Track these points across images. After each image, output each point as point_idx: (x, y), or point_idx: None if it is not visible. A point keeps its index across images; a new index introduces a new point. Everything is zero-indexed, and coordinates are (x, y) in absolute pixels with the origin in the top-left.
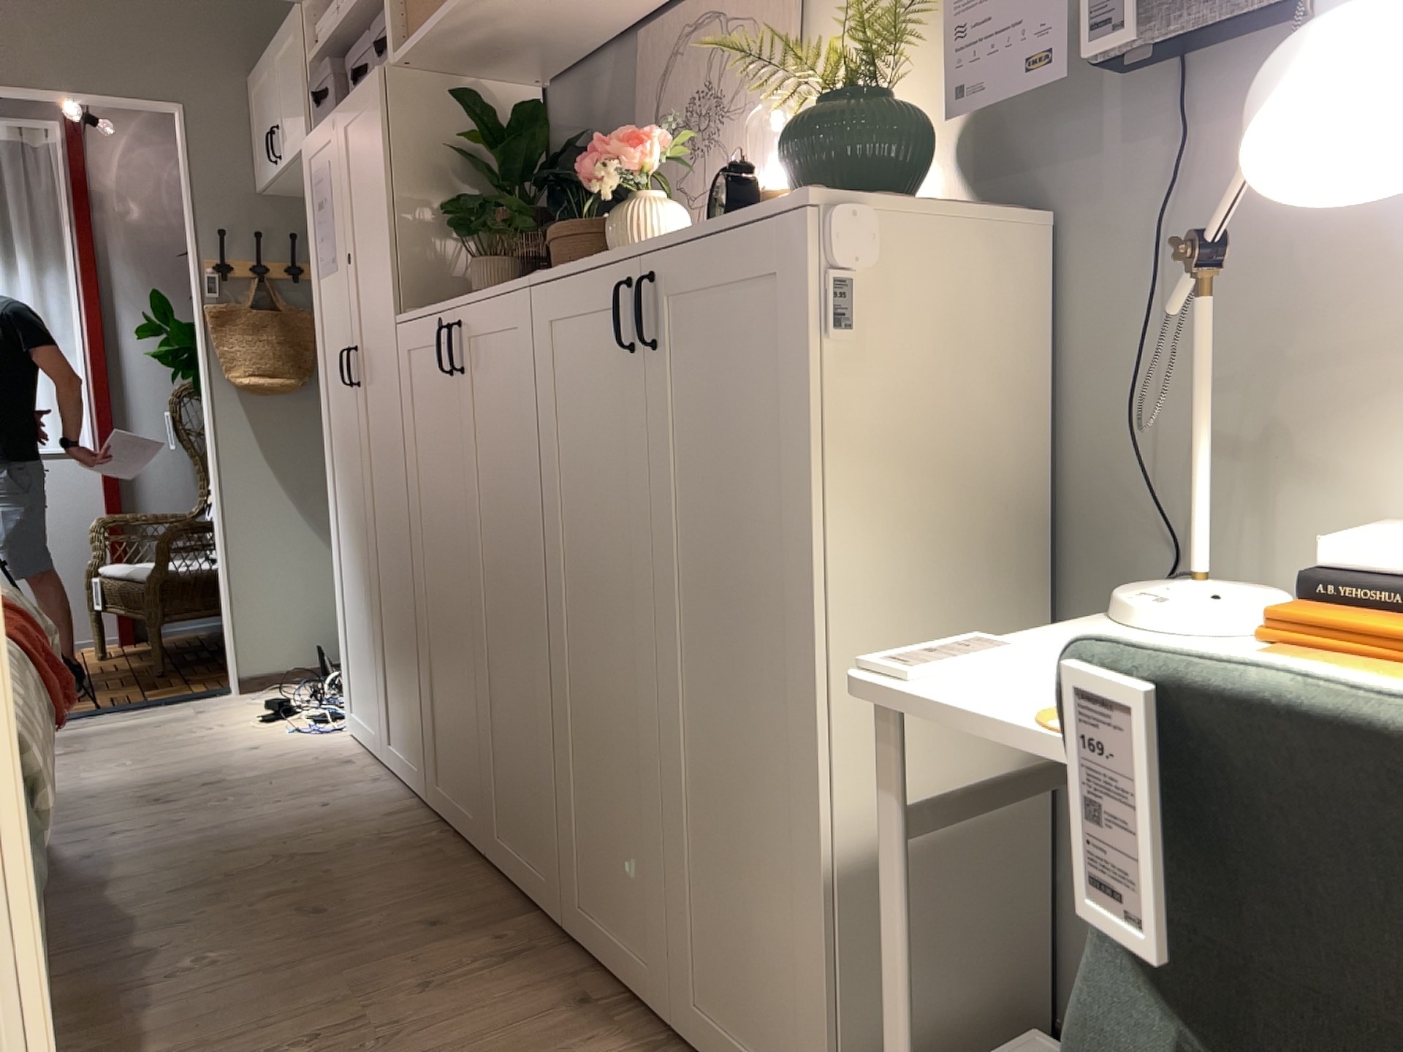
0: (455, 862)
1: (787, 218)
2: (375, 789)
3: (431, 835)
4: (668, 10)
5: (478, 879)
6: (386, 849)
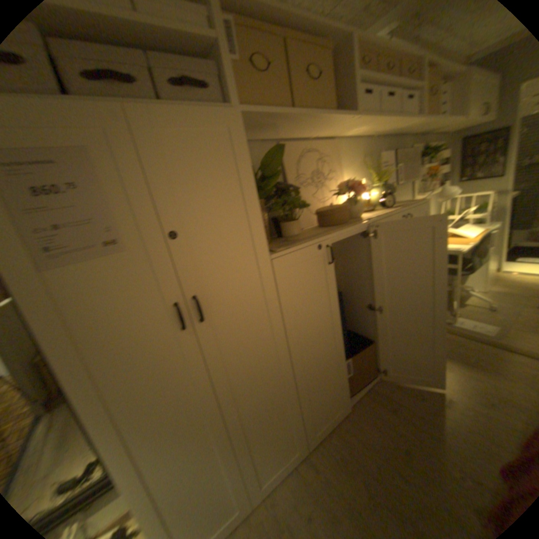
0: (351, 423)
1: (427, 203)
2: (283, 498)
3: (332, 441)
4: (292, 141)
5: (359, 411)
6: (348, 454)
